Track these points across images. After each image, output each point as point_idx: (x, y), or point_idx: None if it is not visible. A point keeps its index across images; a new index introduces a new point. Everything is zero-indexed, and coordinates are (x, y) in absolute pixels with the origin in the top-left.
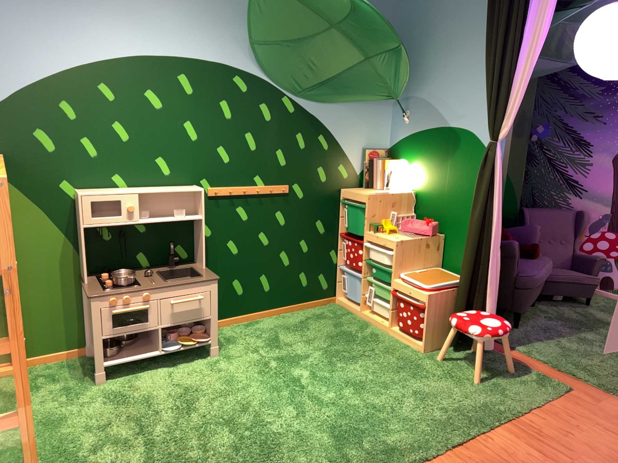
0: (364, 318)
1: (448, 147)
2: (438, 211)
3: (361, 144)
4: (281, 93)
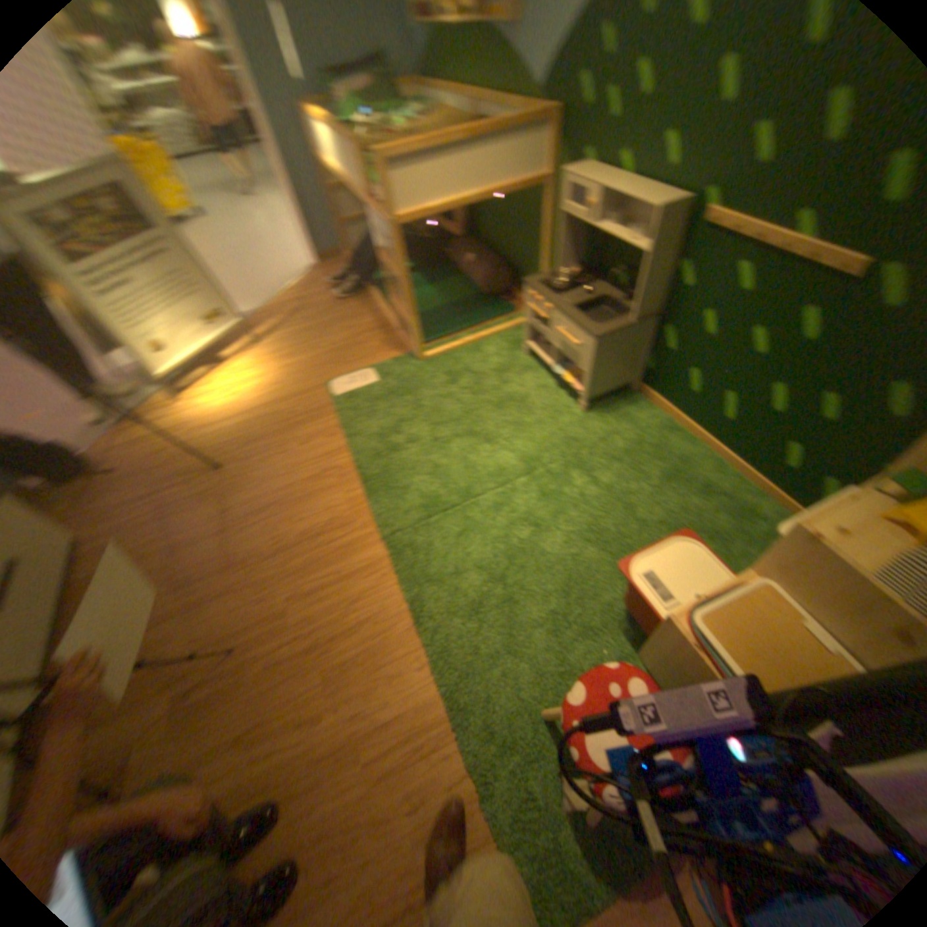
0: None
1: None
2: None
3: None
4: None
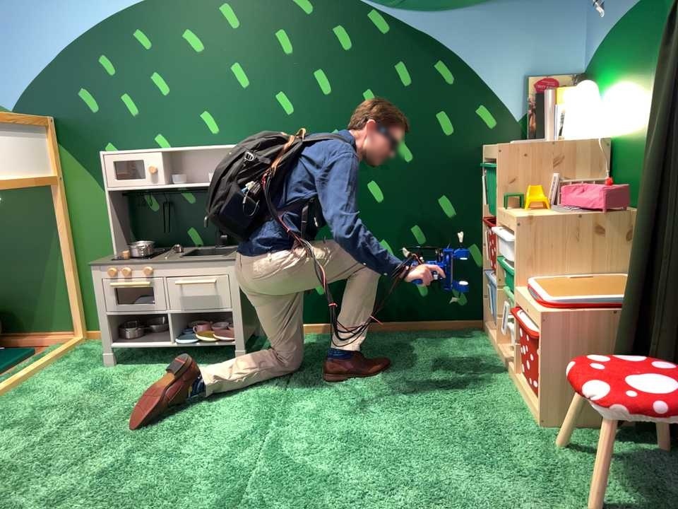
0: (500, 357)
1: (657, 25)
2: (643, 165)
3: (523, 67)
4: (363, 3)
